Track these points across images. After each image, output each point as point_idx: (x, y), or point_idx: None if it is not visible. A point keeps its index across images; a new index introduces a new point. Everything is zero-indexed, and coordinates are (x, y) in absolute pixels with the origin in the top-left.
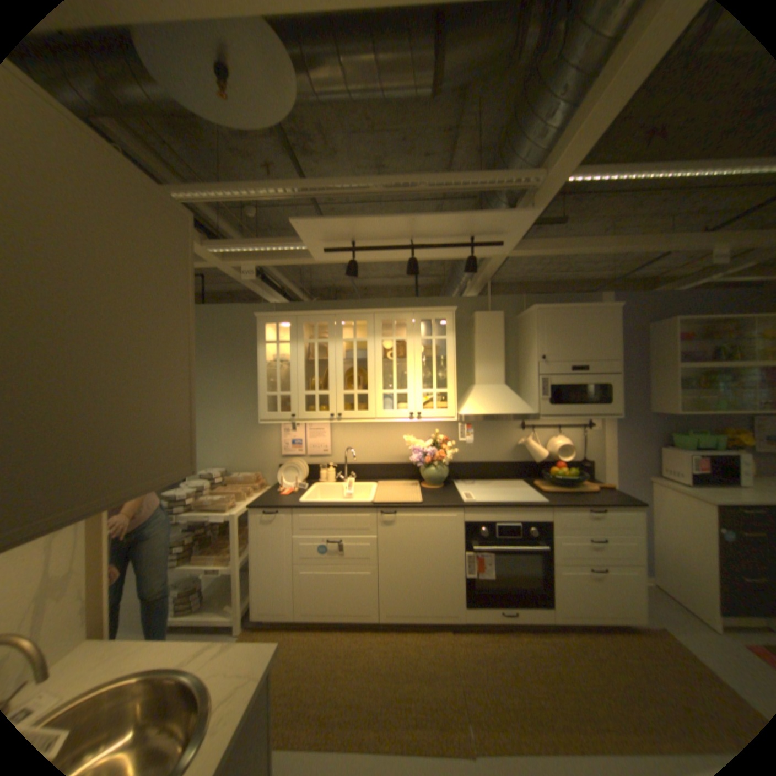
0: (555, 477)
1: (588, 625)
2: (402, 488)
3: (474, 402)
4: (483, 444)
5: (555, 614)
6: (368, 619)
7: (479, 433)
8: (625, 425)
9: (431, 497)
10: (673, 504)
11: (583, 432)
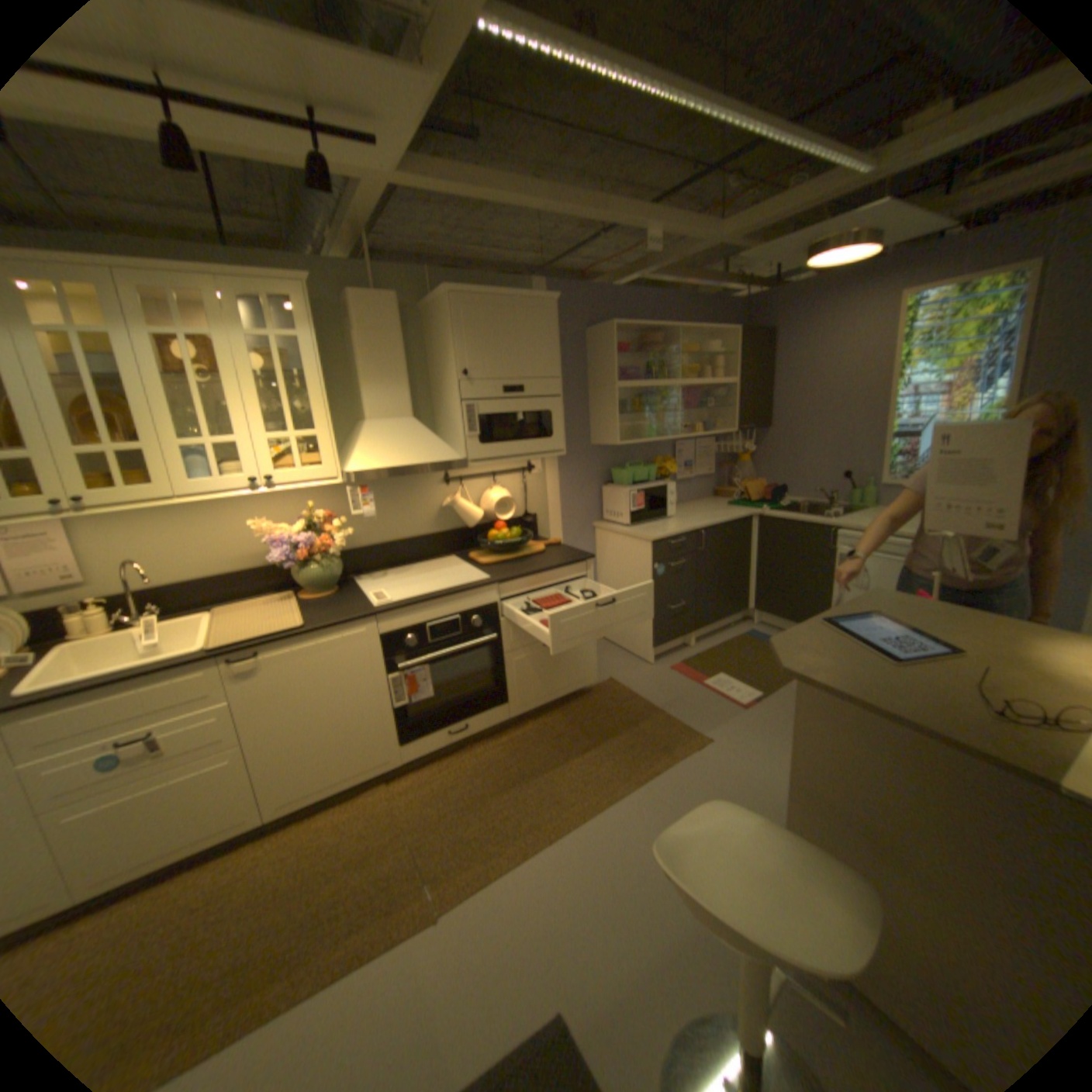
0: (495, 543)
1: (543, 704)
2: (264, 608)
3: (369, 450)
4: (393, 514)
5: (509, 706)
6: (242, 826)
7: (384, 497)
8: (566, 464)
9: (319, 611)
10: (614, 548)
11: (522, 479)
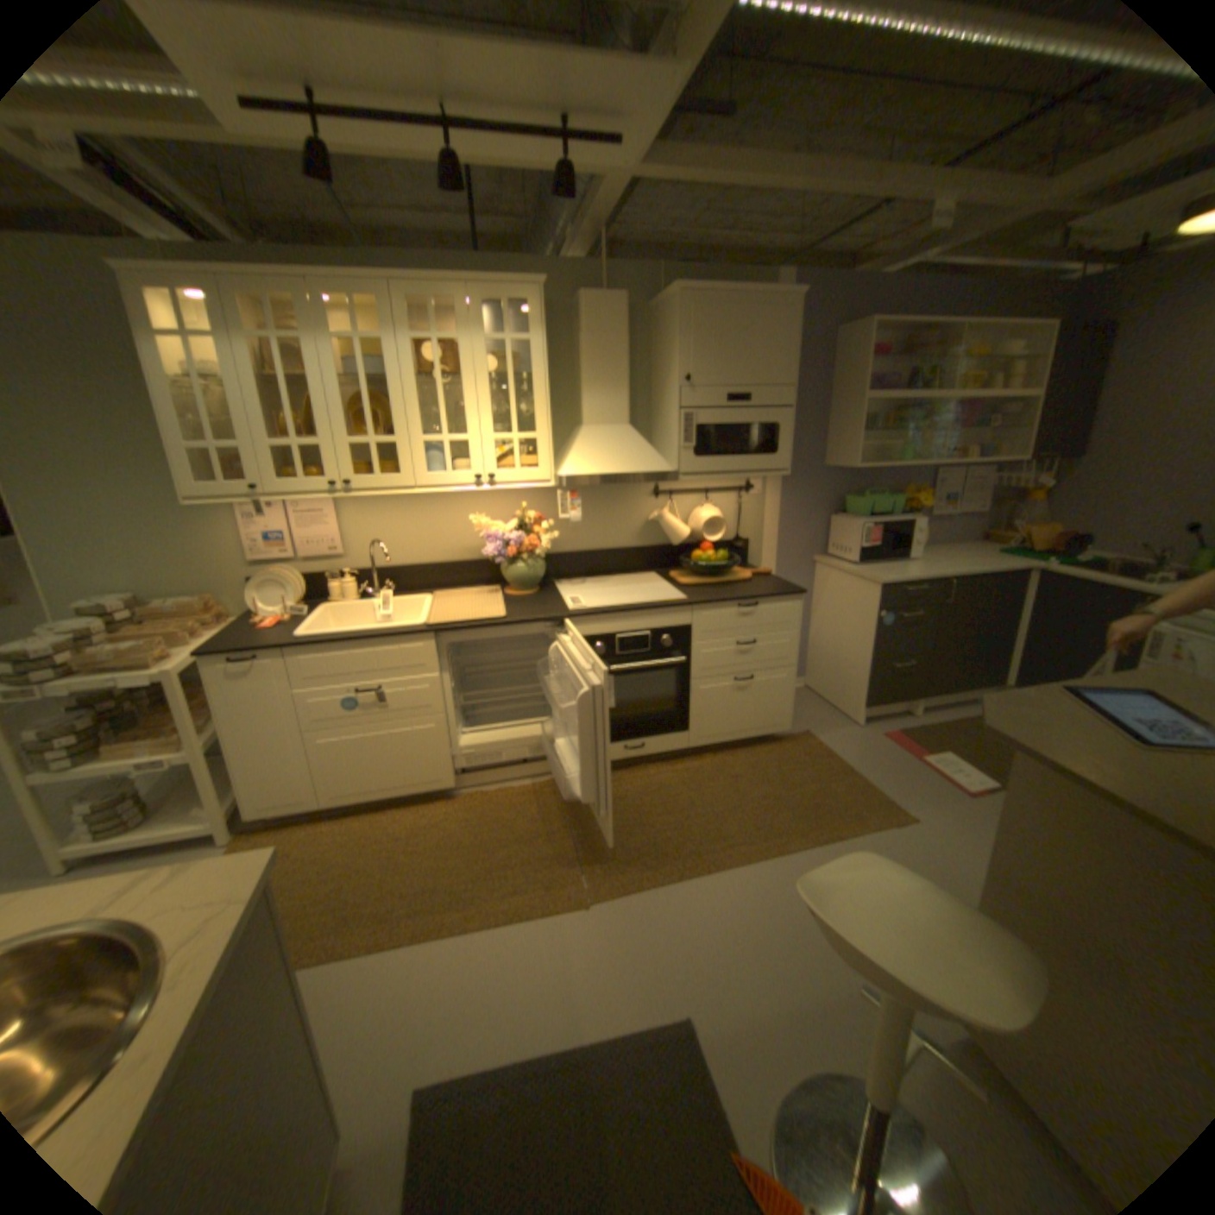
0: (697, 565)
1: (726, 742)
2: (475, 599)
3: (583, 456)
4: (598, 524)
5: (690, 736)
6: (440, 786)
7: (592, 506)
8: (792, 486)
9: (520, 608)
10: (836, 587)
11: (738, 499)
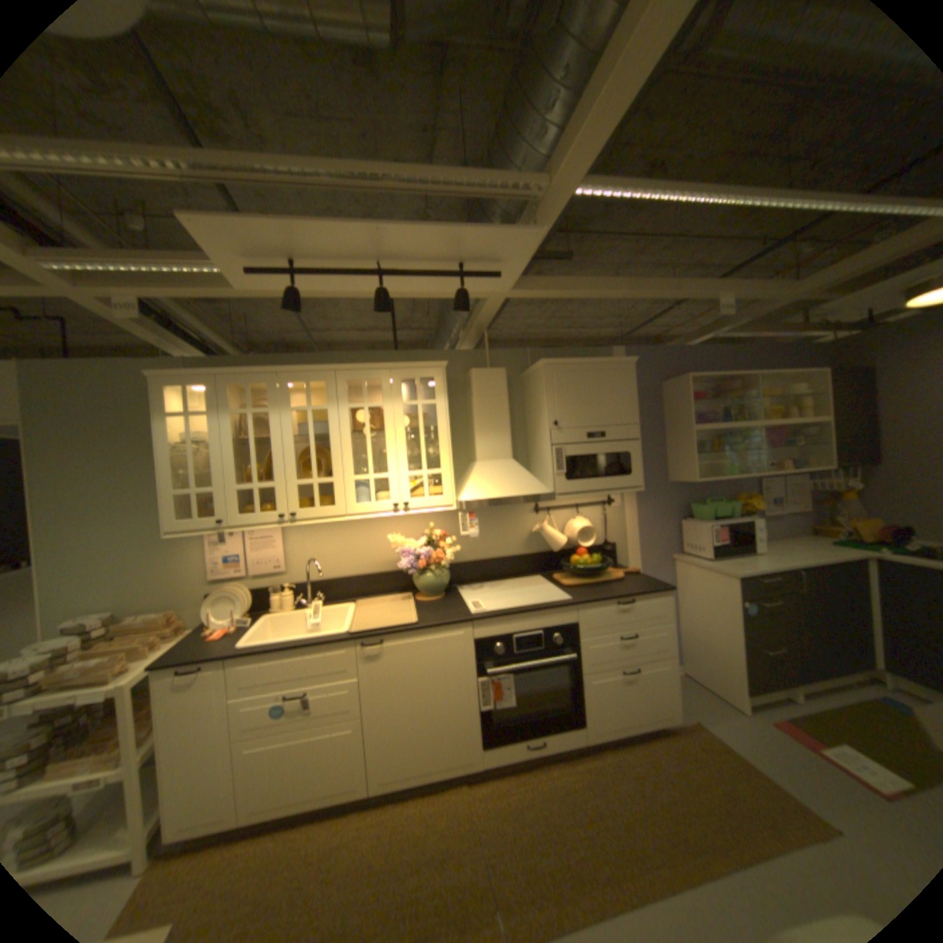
0: (576, 568)
1: (622, 738)
2: (390, 605)
3: (477, 484)
4: (491, 536)
5: (587, 733)
6: (352, 795)
7: (485, 522)
8: (644, 498)
9: (429, 612)
10: (696, 581)
11: (602, 511)
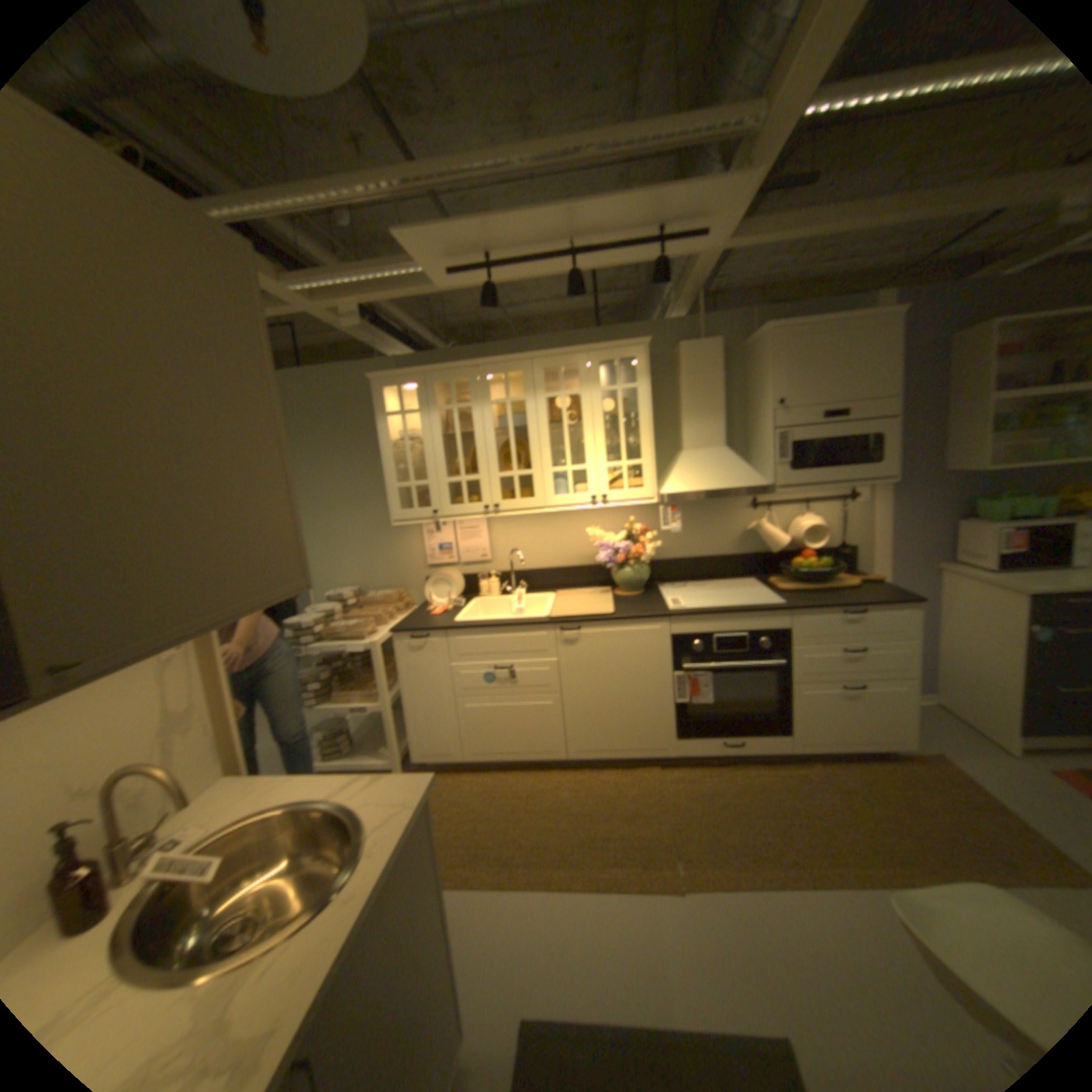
0: (798, 571)
1: (837, 754)
2: (589, 597)
3: (683, 475)
4: (699, 533)
5: (794, 741)
6: (556, 756)
7: (692, 518)
8: (906, 492)
9: (627, 606)
10: (970, 597)
11: (843, 507)
